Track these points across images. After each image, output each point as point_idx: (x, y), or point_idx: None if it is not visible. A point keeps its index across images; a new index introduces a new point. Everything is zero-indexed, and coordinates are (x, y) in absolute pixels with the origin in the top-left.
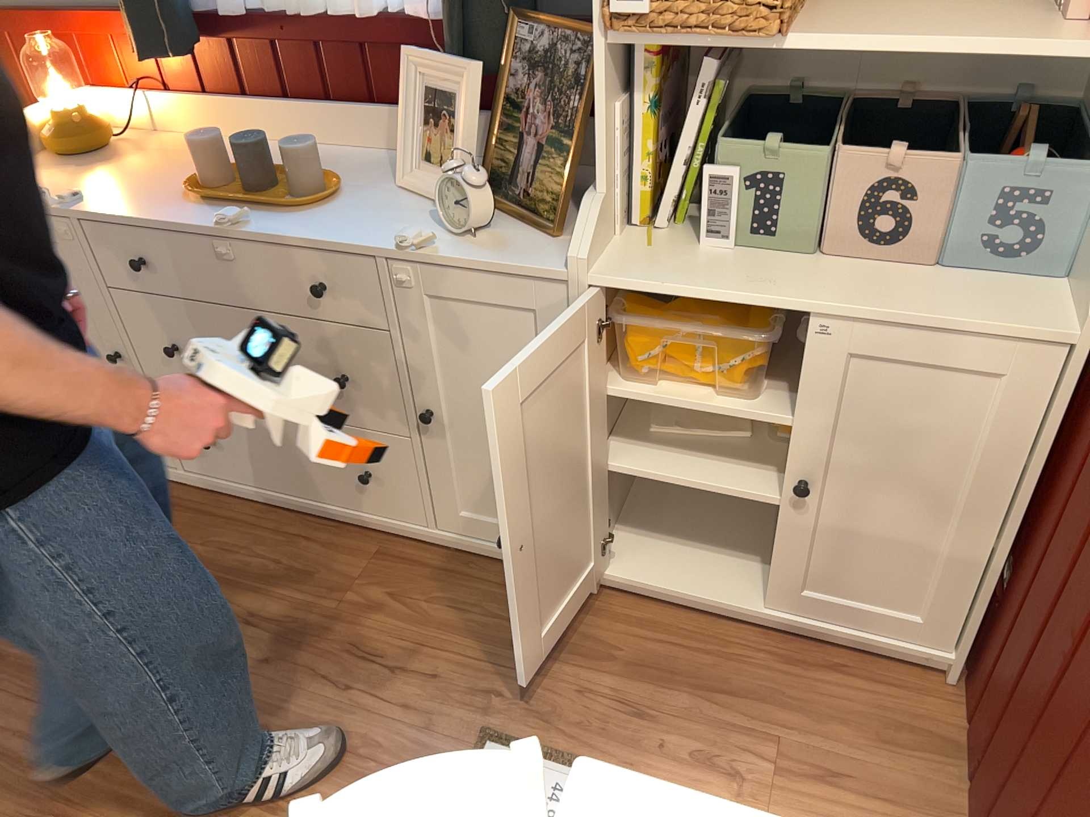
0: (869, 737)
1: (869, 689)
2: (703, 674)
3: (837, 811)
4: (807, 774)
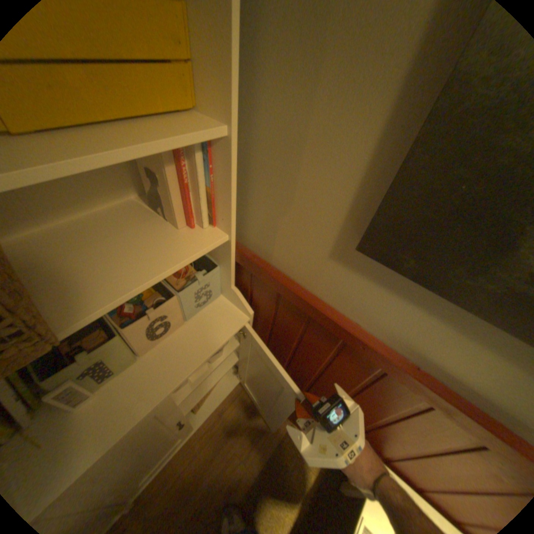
0: (249, 421)
1: (235, 407)
2: (200, 471)
3: (265, 451)
4: (251, 454)
